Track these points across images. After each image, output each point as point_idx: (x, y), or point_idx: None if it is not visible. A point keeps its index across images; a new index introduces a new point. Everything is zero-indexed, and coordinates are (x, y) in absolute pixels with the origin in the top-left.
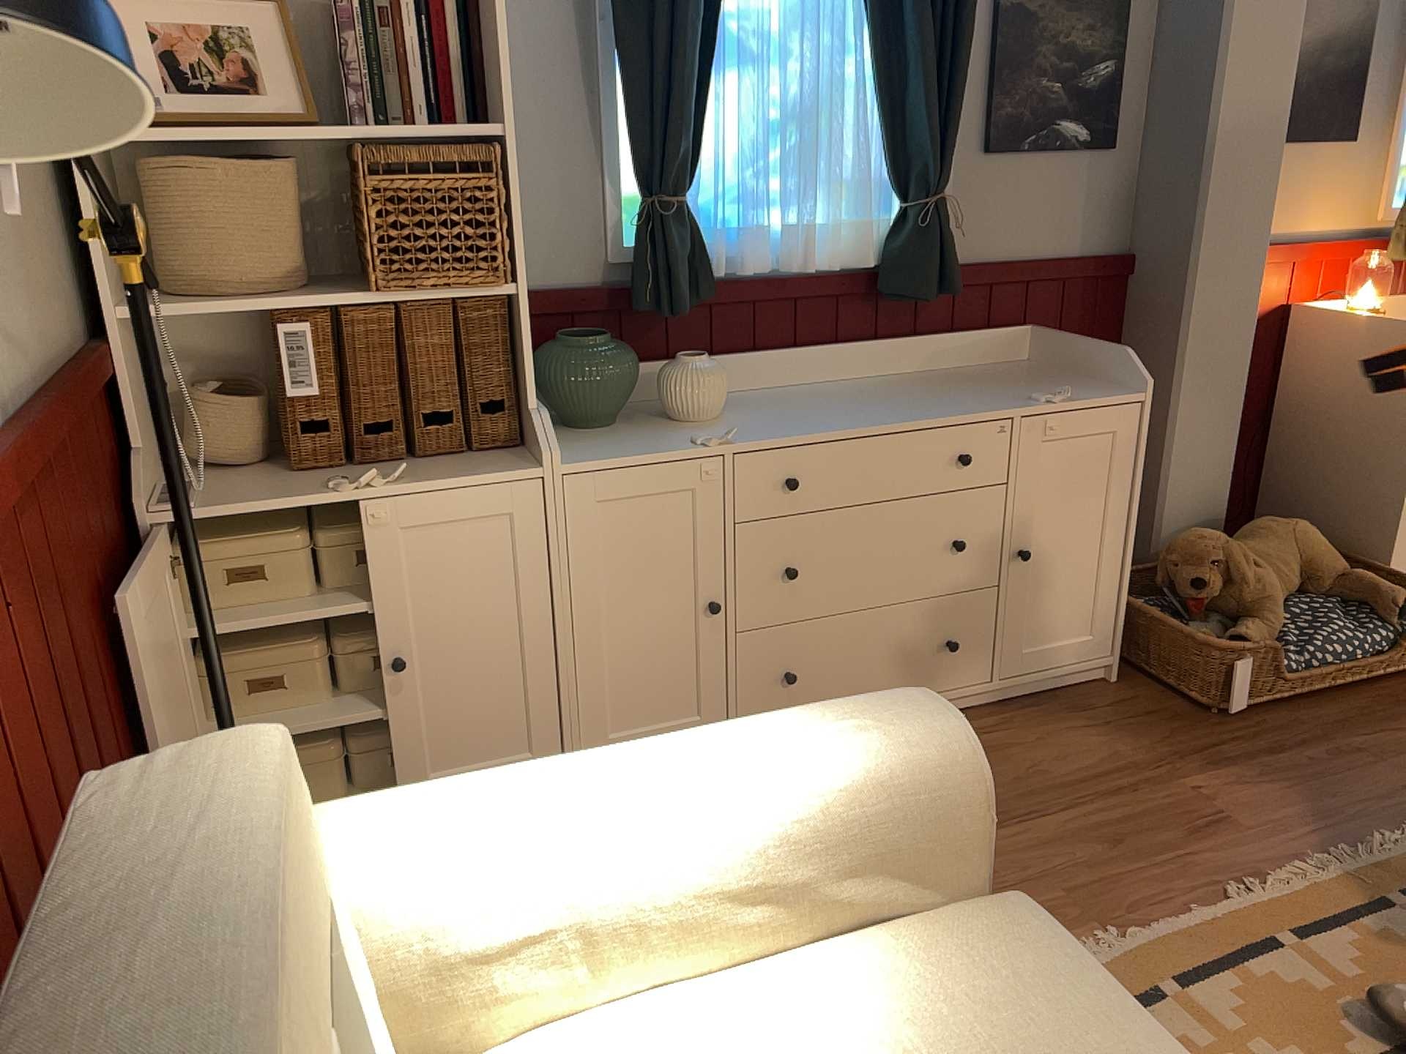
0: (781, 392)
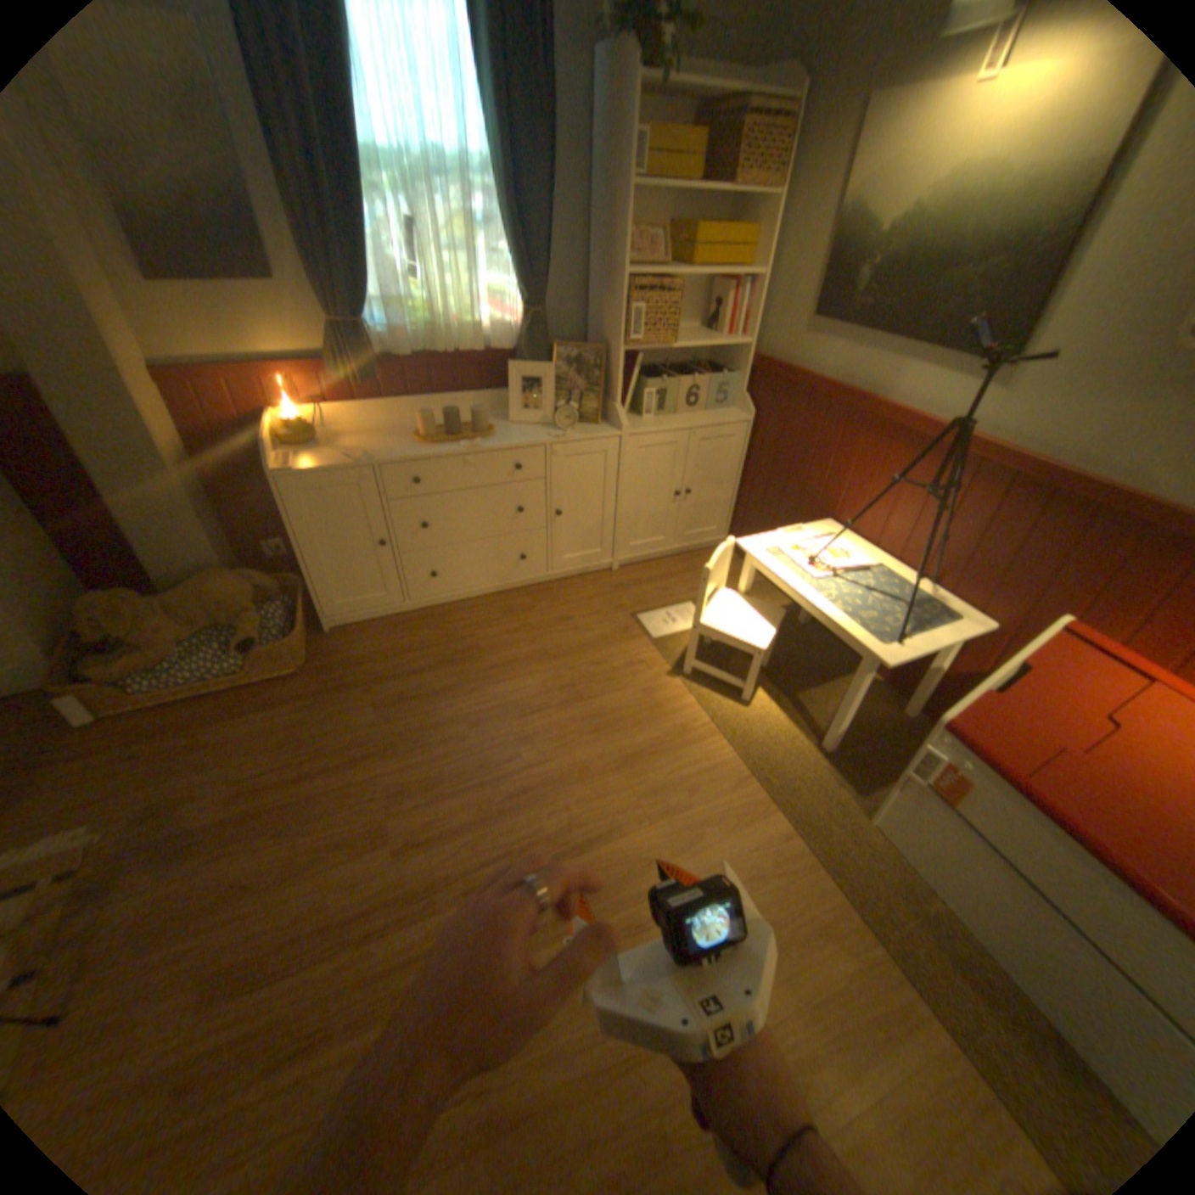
0: None
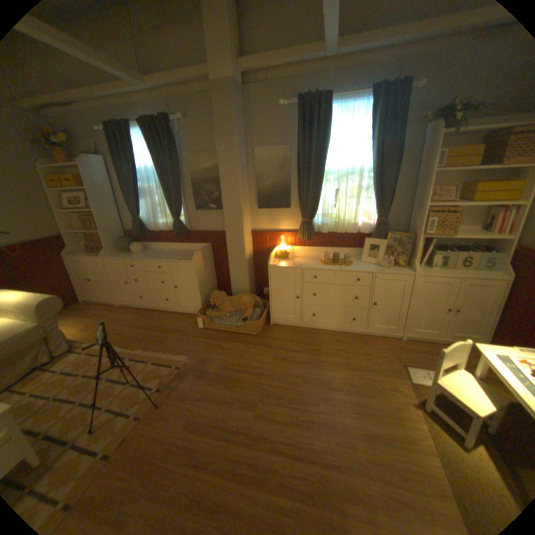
0: (159, 251)
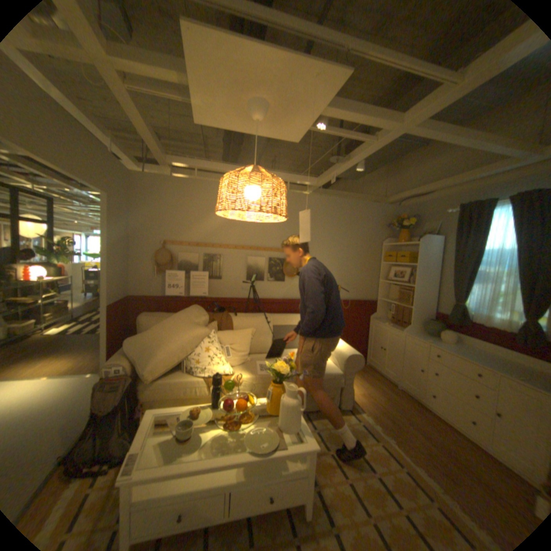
0: (481, 351)
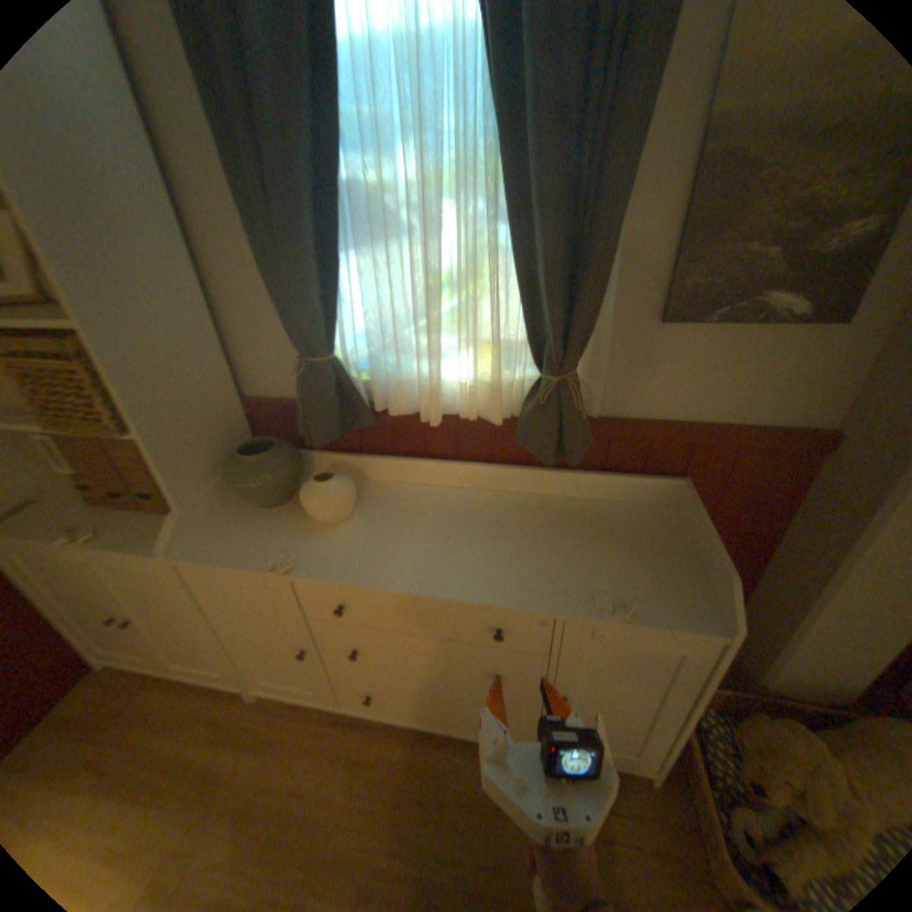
0: (428, 495)
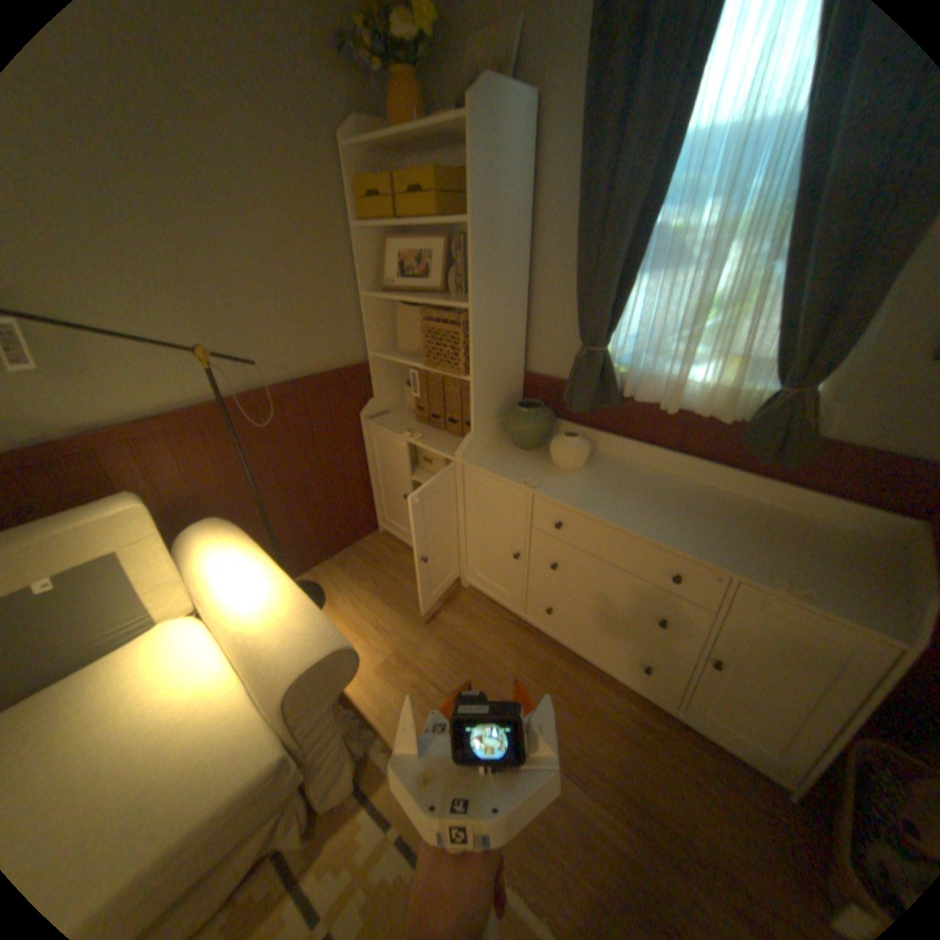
0: (644, 473)
